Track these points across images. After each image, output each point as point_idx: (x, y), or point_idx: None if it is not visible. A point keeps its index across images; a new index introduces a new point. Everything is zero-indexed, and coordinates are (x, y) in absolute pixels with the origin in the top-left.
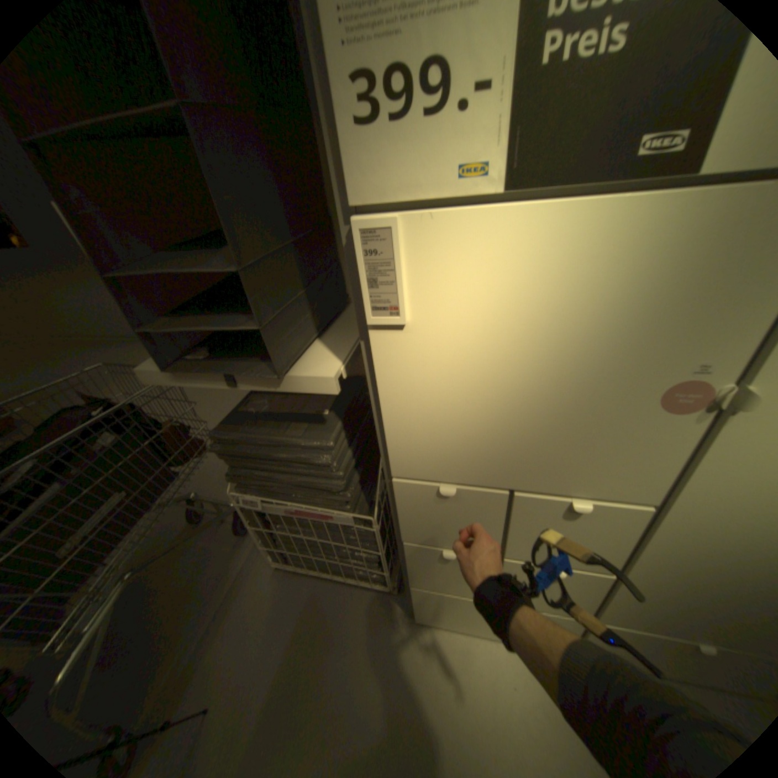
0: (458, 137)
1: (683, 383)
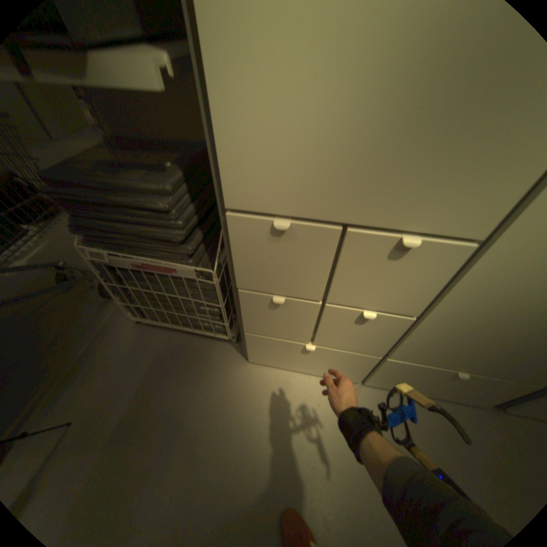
0: None
1: None
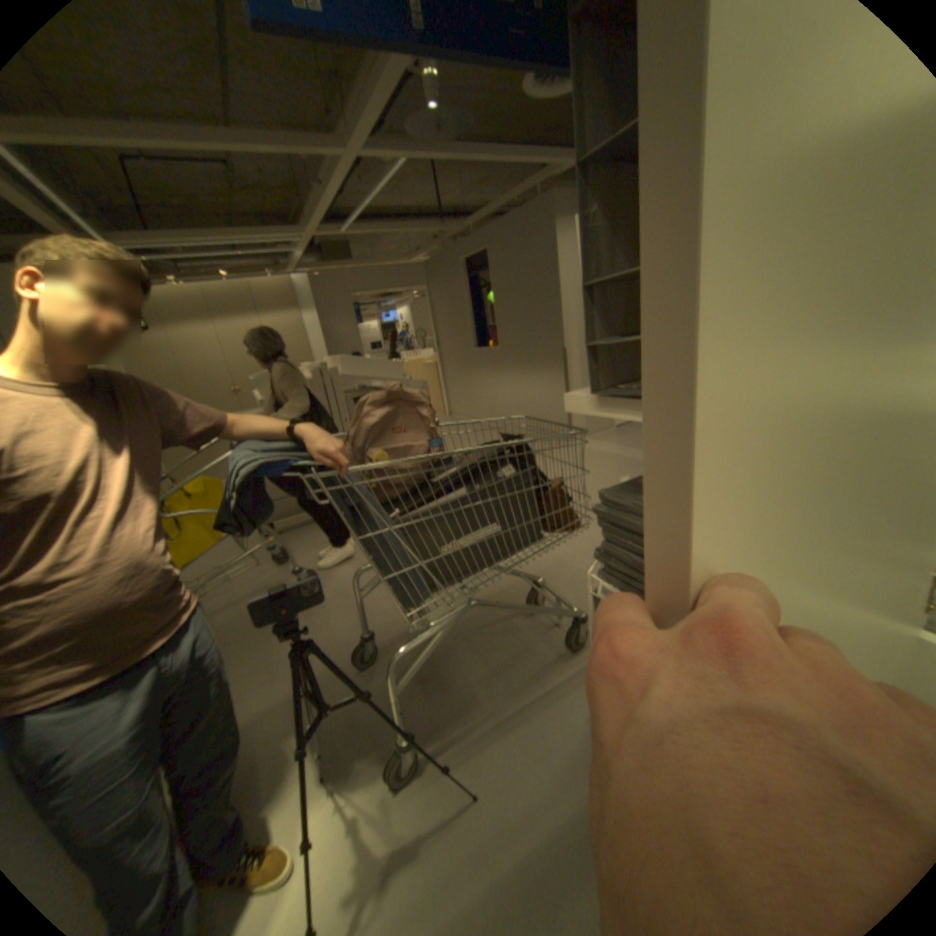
0: None
1: None
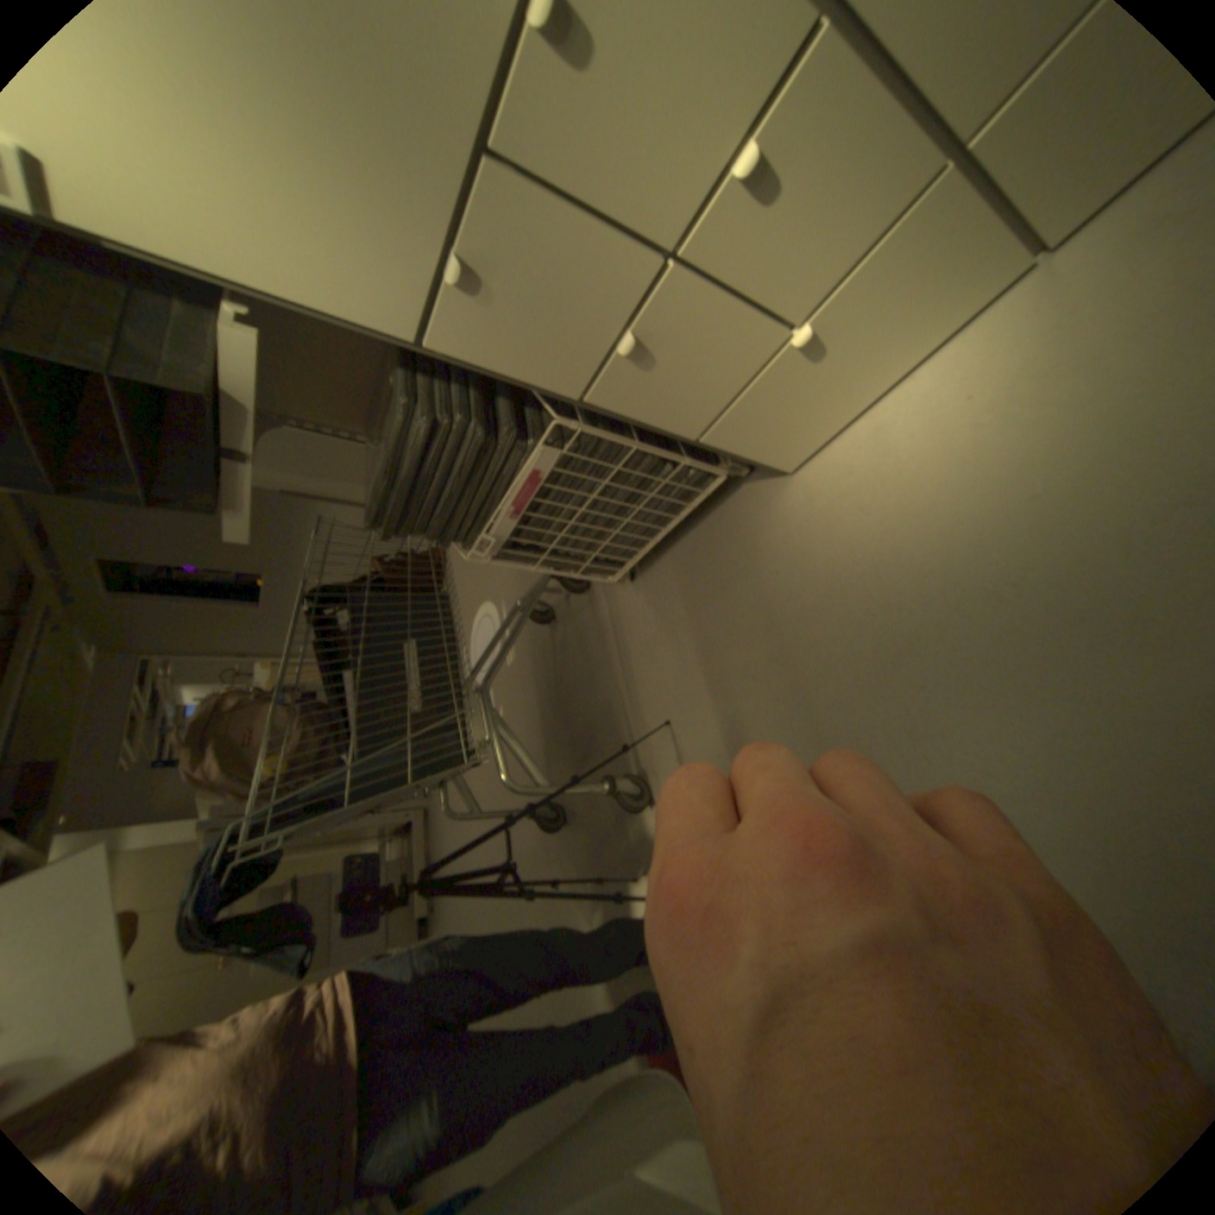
0: None
1: None
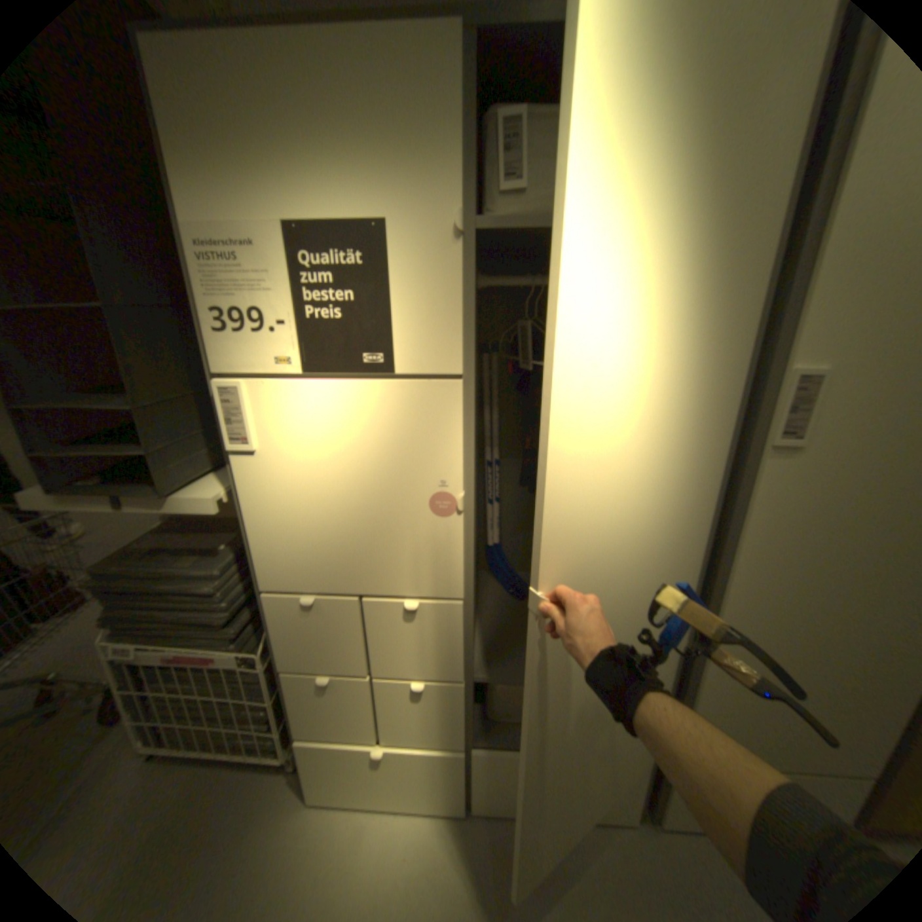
0: (271, 345)
1: (435, 494)
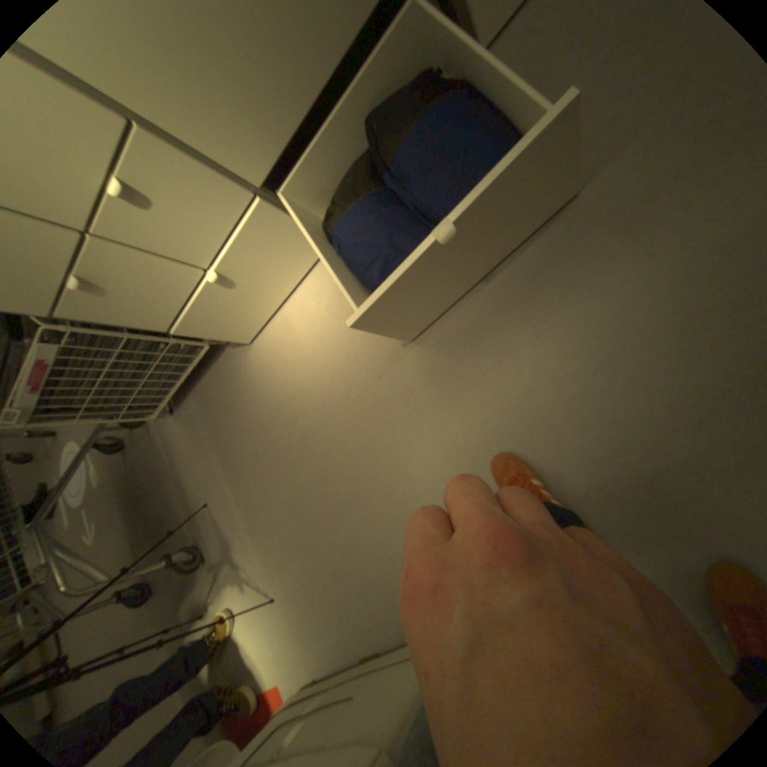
0: None
1: None
